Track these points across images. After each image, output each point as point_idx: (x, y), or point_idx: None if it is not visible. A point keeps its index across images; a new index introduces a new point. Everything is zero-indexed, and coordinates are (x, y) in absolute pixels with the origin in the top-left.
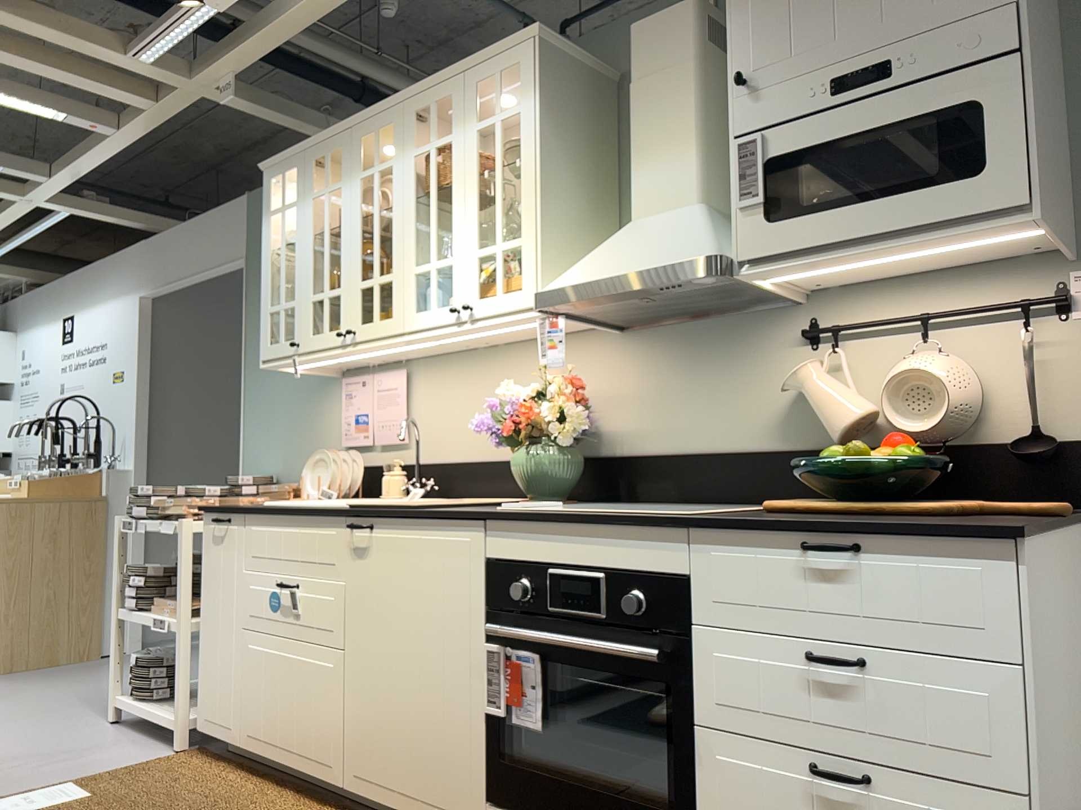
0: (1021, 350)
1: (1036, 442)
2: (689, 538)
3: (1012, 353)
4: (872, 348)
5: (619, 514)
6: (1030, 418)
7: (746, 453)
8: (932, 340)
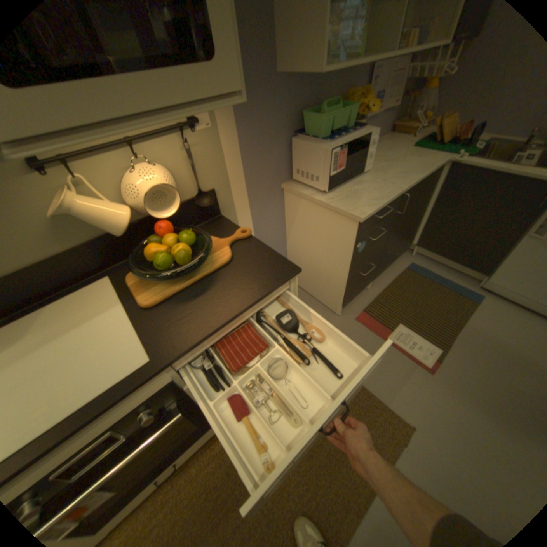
0: (186, 152)
1: (202, 195)
2: (164, 370)
3: (177, 153)
4: (94, 164)
5: (80, 403)
6: (195, 185)
7: (37, 263)
8: (134, 152)
